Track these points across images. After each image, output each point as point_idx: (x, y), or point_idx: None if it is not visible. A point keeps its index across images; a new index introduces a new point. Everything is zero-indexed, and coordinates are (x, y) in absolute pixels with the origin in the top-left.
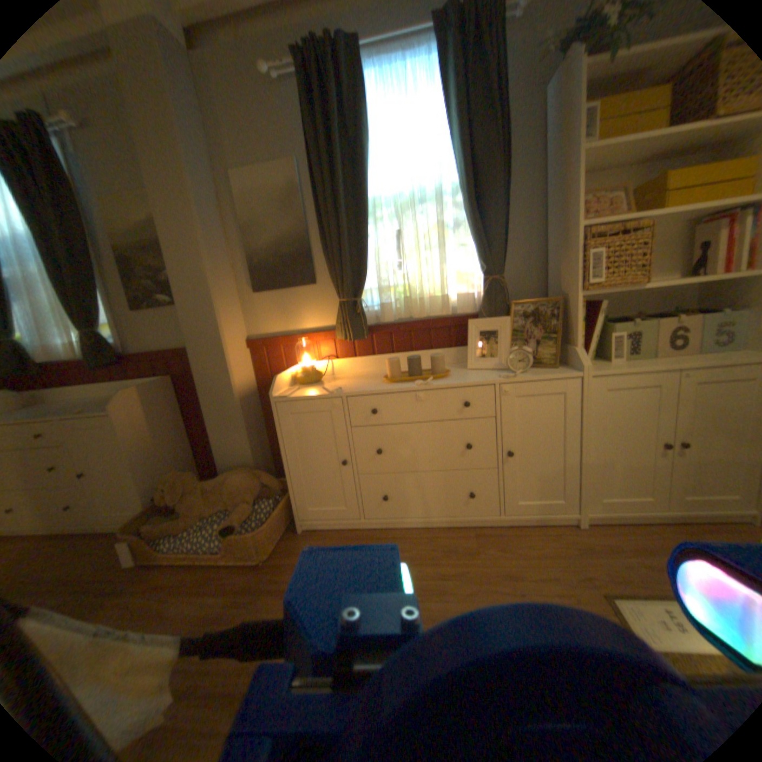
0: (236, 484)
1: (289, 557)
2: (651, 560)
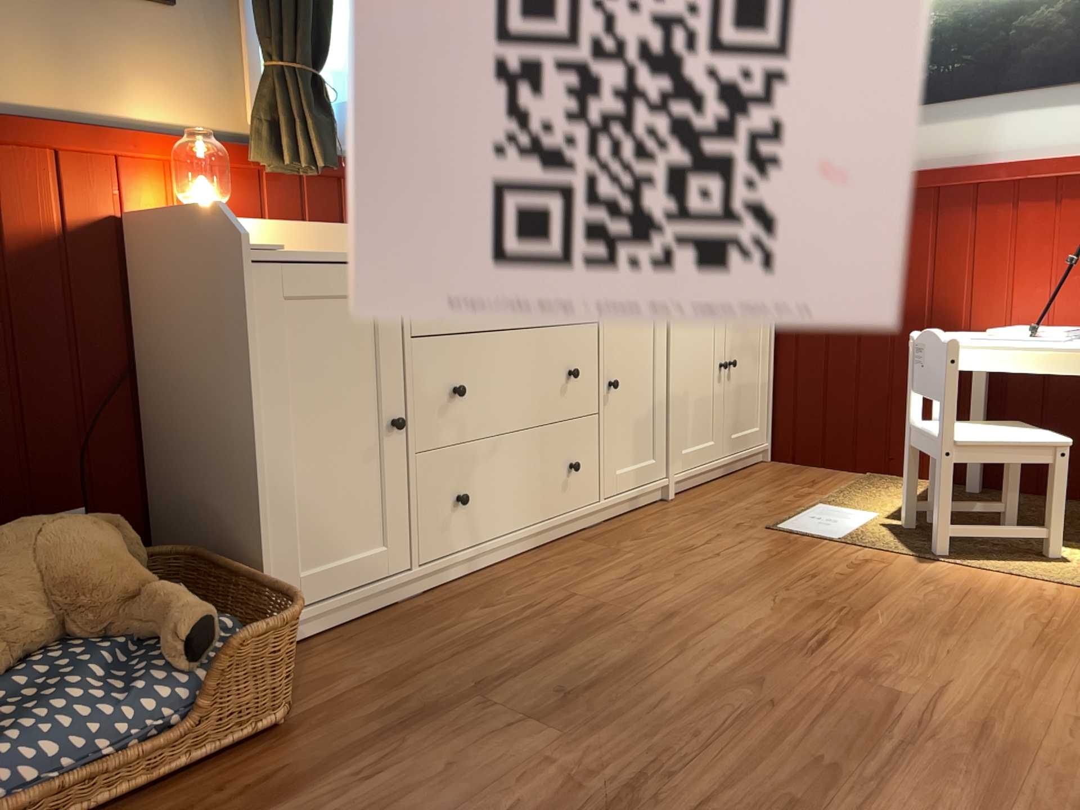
0: (84, 540)
1: (327, 685)
2: (750, 499)
